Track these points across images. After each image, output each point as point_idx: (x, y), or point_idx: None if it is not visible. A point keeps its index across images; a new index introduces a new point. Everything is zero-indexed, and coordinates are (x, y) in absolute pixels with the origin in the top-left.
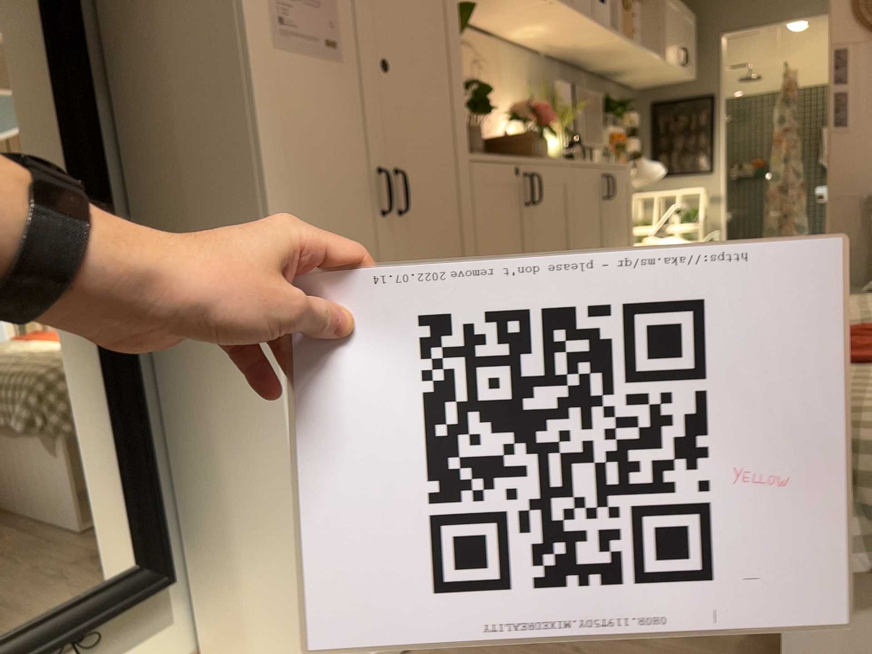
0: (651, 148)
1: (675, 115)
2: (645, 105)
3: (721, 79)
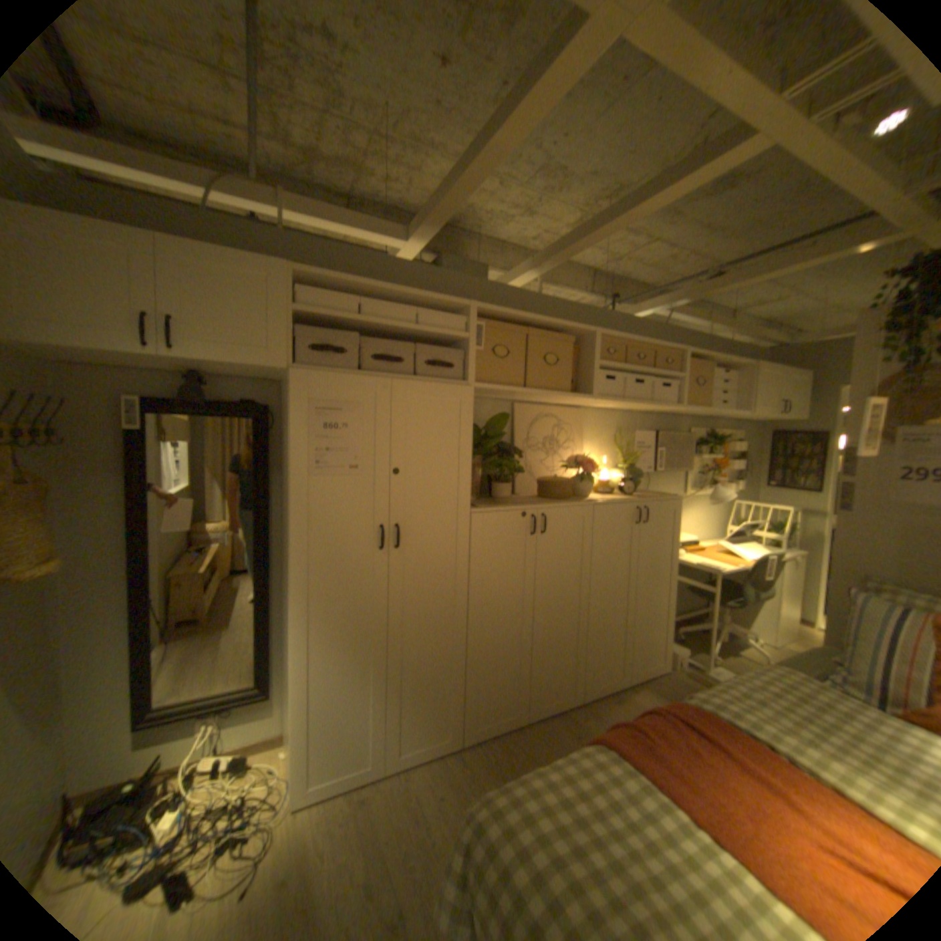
0: (771, 466)
1: (795, 445)
2: (770, 434)
3: (841, 422)
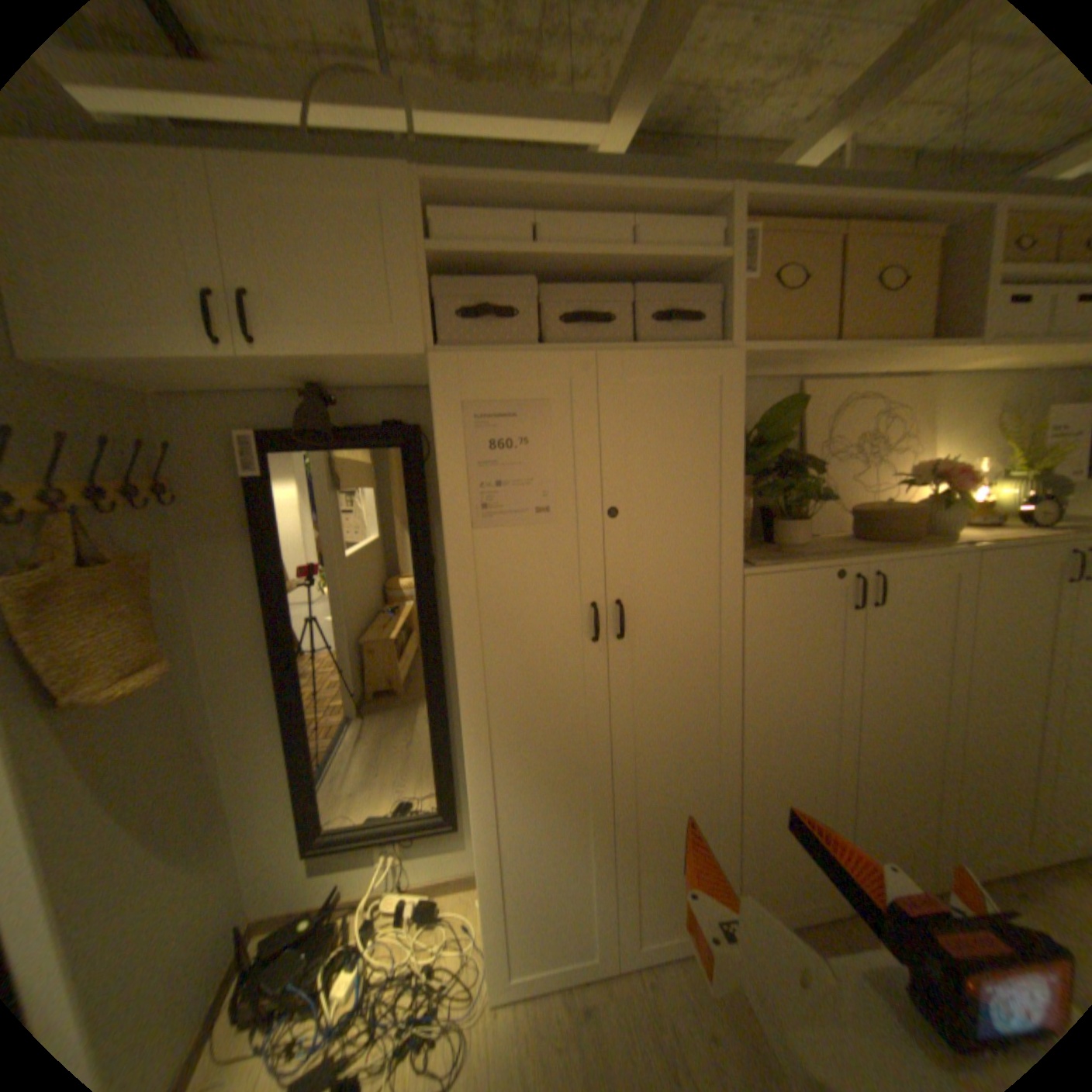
0: None
1: None
2: None
3: None
